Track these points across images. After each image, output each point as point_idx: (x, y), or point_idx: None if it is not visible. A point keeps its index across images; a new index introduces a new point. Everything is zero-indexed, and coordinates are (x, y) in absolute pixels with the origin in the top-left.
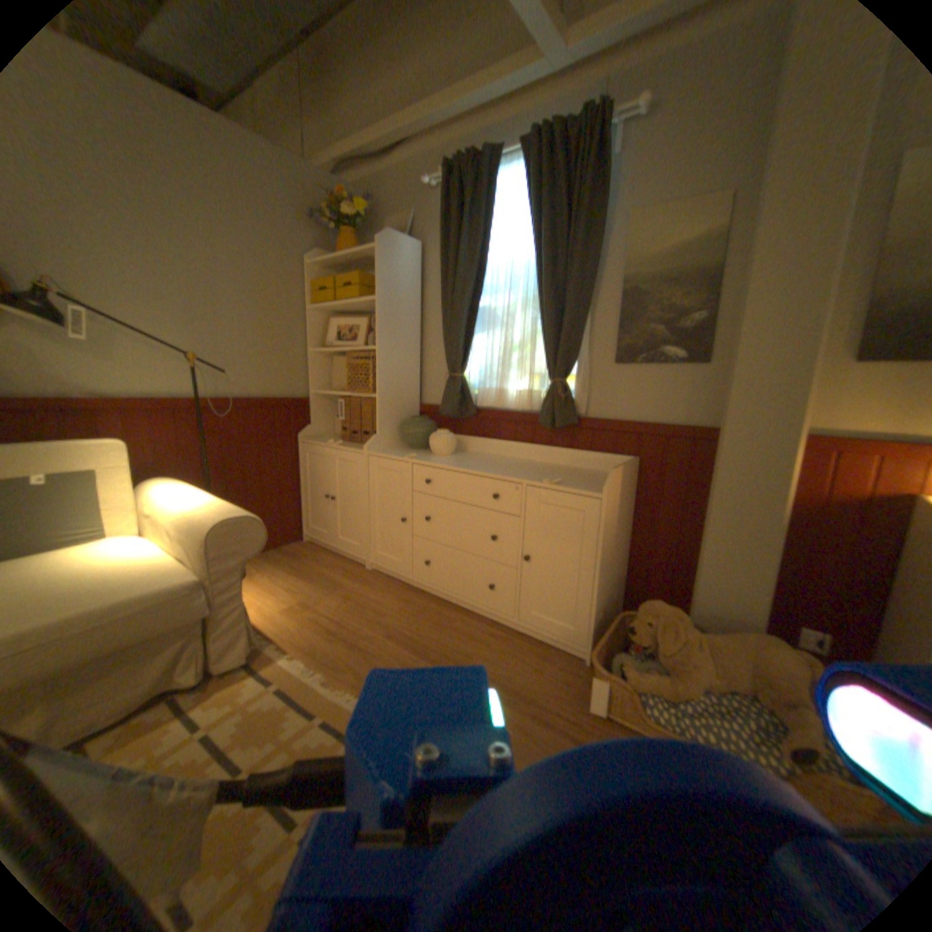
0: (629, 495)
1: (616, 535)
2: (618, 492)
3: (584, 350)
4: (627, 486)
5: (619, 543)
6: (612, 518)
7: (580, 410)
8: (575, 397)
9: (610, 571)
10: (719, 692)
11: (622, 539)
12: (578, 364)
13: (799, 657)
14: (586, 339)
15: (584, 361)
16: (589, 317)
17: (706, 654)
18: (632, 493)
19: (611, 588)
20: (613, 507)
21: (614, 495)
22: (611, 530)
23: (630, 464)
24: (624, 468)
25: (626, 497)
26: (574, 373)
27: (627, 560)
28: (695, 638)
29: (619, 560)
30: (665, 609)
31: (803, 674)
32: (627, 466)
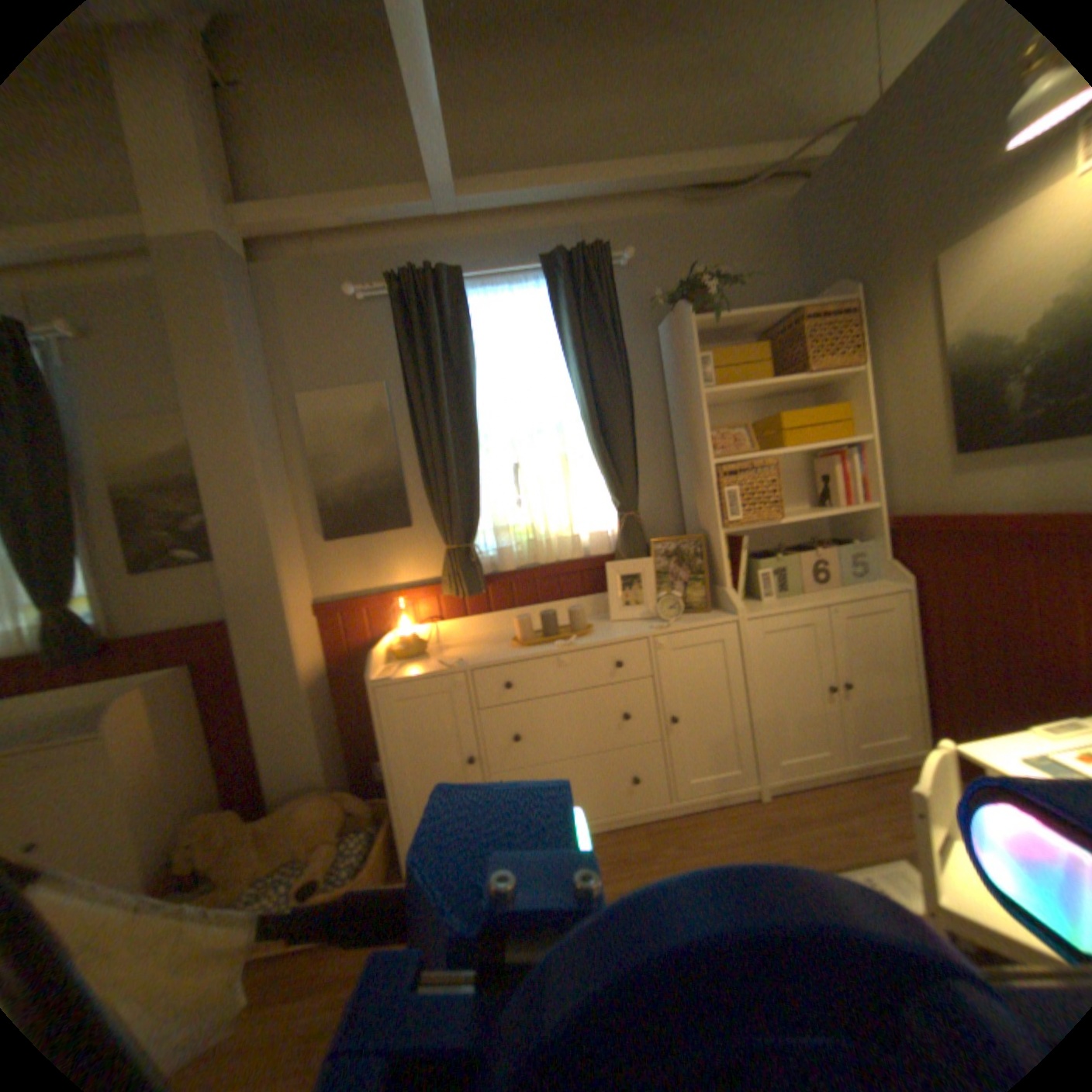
0: (177, 709)
1: (159, 762)
2: (138, 718)
3: (84, 567)
4: (166, 702)
5: (171, 767)
6: (133, 749)
7: (102, 633)
8: (91, 620)
9: (159, 806)
10: (262, 874)
11: (179, 761)
12: (83, 584)
13: (326, 799)
14: (82, 556)
15: (90, 578)
16: (77, 532)
17: (246, 844)
18: (185, 705)
19: (173, 822)
20: (130, 736)
21: (127, 723)
22: (137, 762)
23: (160, 679)
24: (142, 688)
25: (169, 714)
26: (80, 594)
27: (210, 777)
28: (238, 833)
29: (185, 784)
30: (202, 820)
31: (325, 814)
32: (151, 684)
